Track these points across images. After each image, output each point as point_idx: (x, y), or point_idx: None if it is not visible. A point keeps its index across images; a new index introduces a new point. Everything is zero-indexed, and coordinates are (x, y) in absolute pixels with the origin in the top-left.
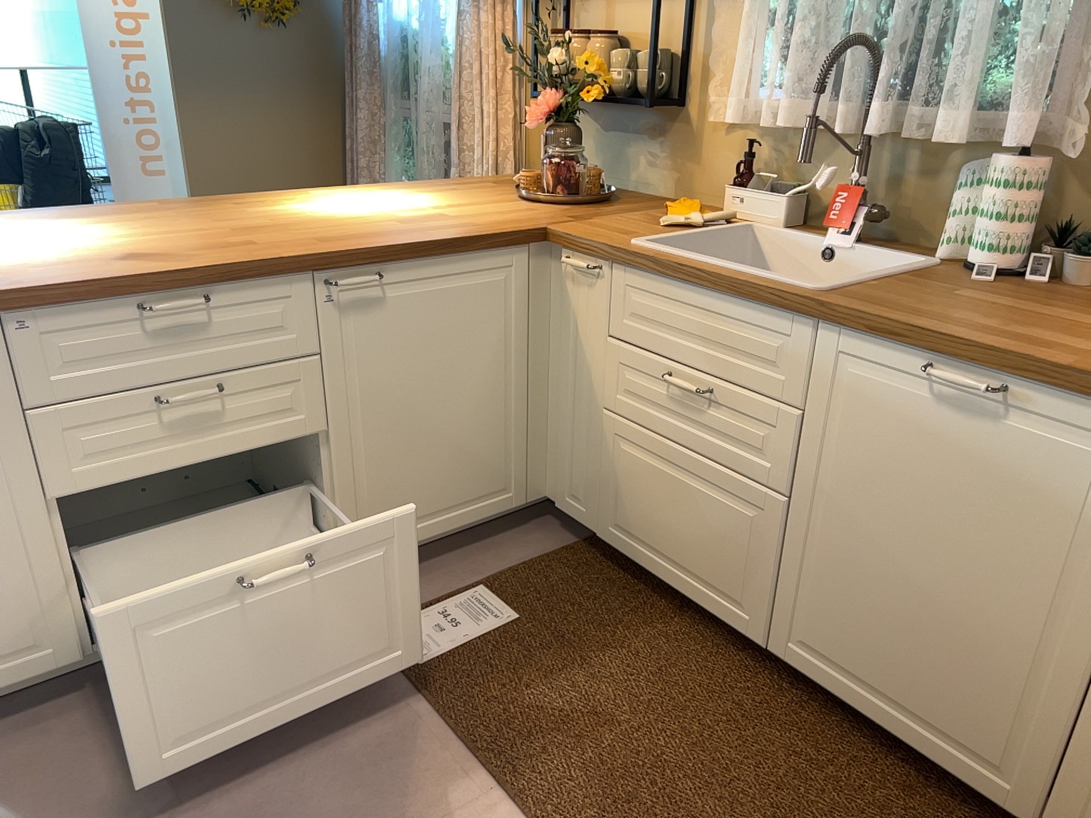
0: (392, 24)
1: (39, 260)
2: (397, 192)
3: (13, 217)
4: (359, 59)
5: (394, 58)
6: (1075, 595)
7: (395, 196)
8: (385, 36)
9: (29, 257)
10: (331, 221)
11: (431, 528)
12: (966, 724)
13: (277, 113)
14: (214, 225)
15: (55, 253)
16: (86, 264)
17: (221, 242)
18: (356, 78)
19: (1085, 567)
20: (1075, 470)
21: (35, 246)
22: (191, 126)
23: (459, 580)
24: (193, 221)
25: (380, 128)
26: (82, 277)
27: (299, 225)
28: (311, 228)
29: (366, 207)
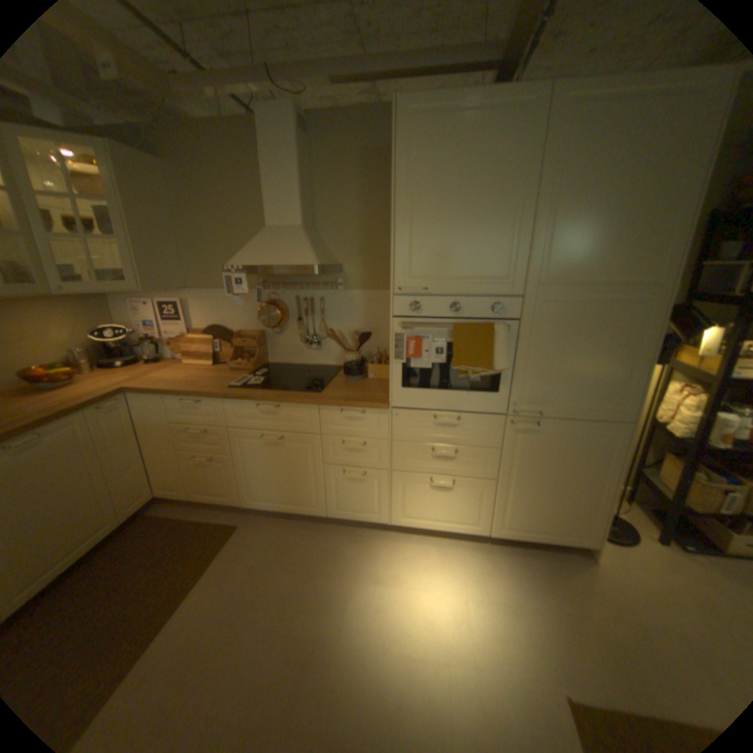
0: None
1: None
2: None
3: None
4: None
5: None
6: (89, 465)
7: None
8: None
9: None
10: None
11: None
12: (90, 528)
13: None
14: None
15: None
16: None
17: None
18: None
19: (87, 458)
20: (69, 439)
21: None
22: None
23: None
24: None
25: None
26: None
27: None
28: None
29: None
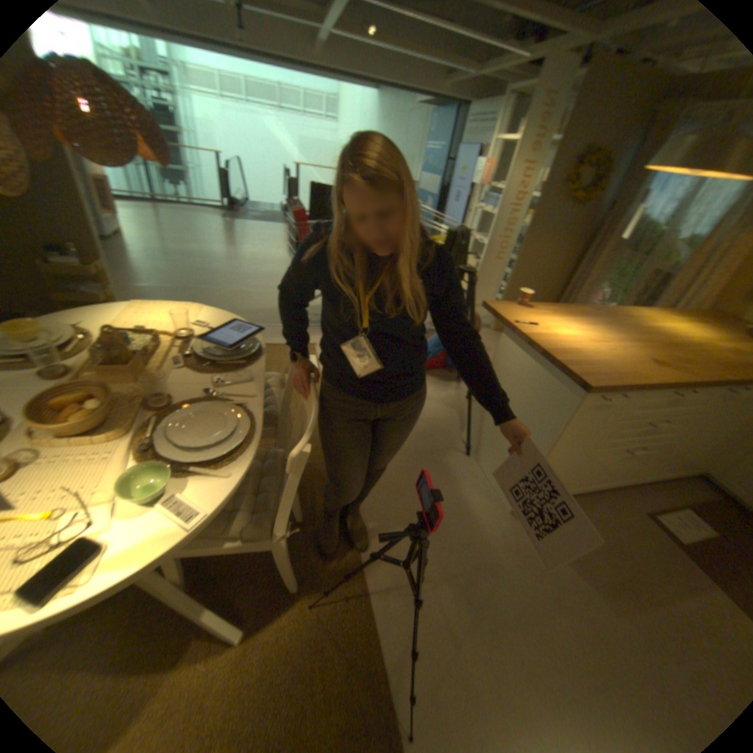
0: (648, 215)
1: (623, 355)
2: (683, 319)
3: (551, 309)
4: (618, 227)
5: (637, 230)
6: None
7: (688, 323)
8: (634, 217)
9: (613, 350)
10: (695, 344)
11: (671, 477)
12: None
13: (560, 242)
14: (647, 337)
15: (619, 349)
16: (649, 364)
17: (677, 356)
18: (605, 233)
19: None
20: None
21: (600, 340)
22: (528, 244)
23: (676, 502)
24: (630, 329)
25: (610, 259)
26: (666, 377)
27: (688, 346)
28: (697, 350)
29: (691, 333)
